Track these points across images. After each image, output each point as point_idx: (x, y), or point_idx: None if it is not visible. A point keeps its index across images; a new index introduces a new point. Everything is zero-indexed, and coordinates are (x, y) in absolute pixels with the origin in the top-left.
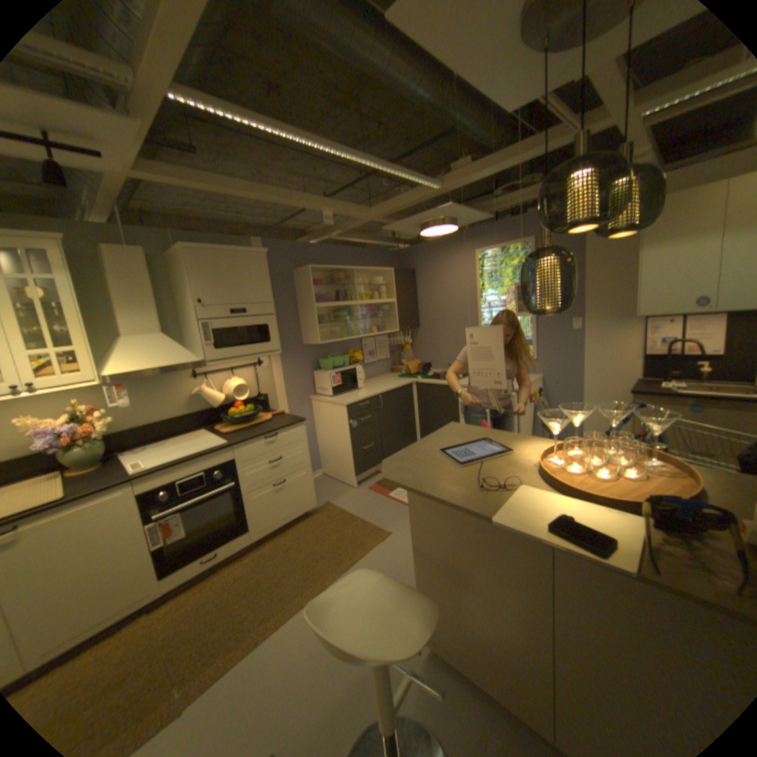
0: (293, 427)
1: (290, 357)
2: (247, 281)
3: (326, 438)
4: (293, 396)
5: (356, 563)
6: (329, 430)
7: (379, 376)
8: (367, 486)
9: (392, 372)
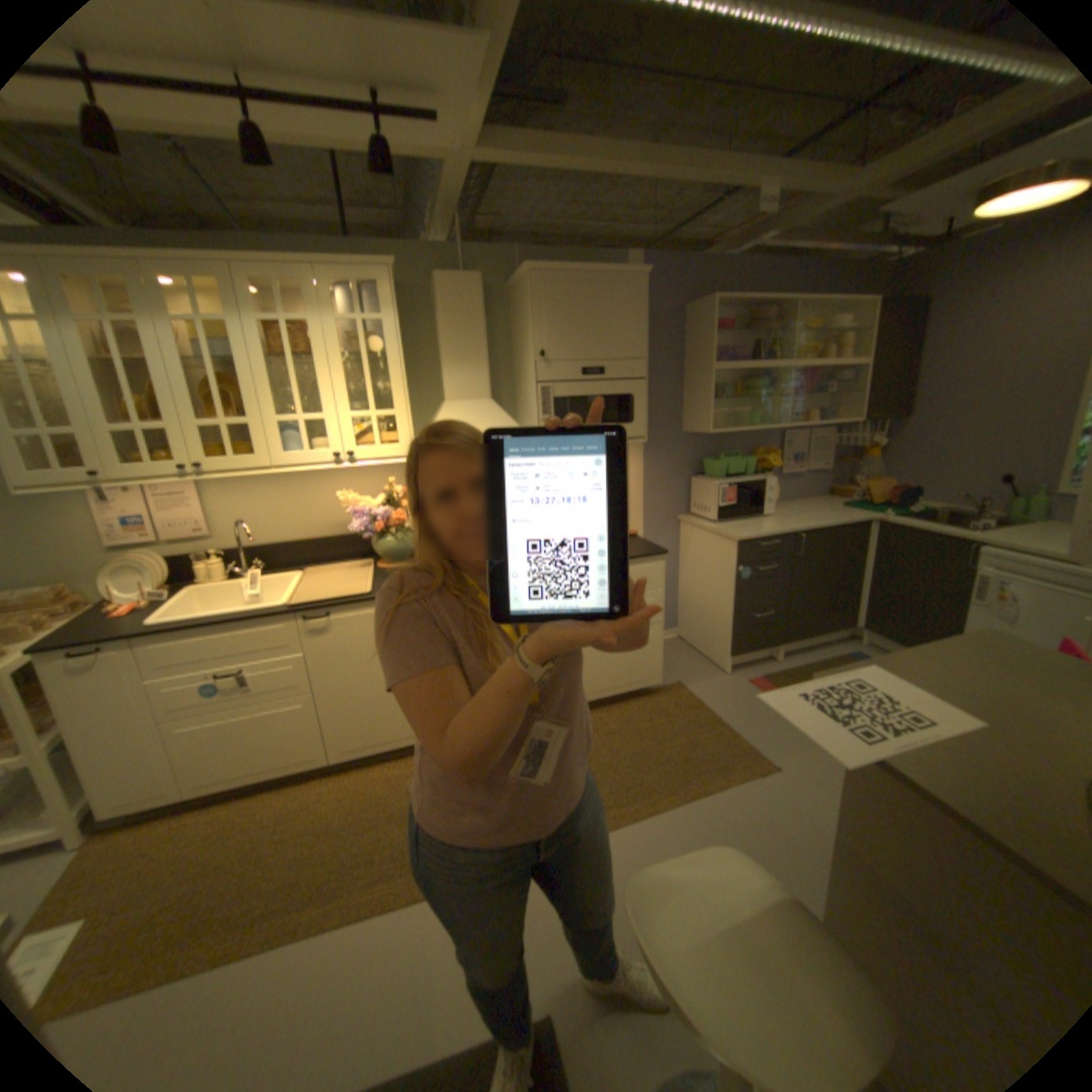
0: (647, 561)
1: (658, 451)
2: (613, 322)
3: (694, 585)
4: (653, 512)
5: (712, 796)
6: (700, 574)
7: (804, 498)
8: (749, 677)
9: (831, 494)
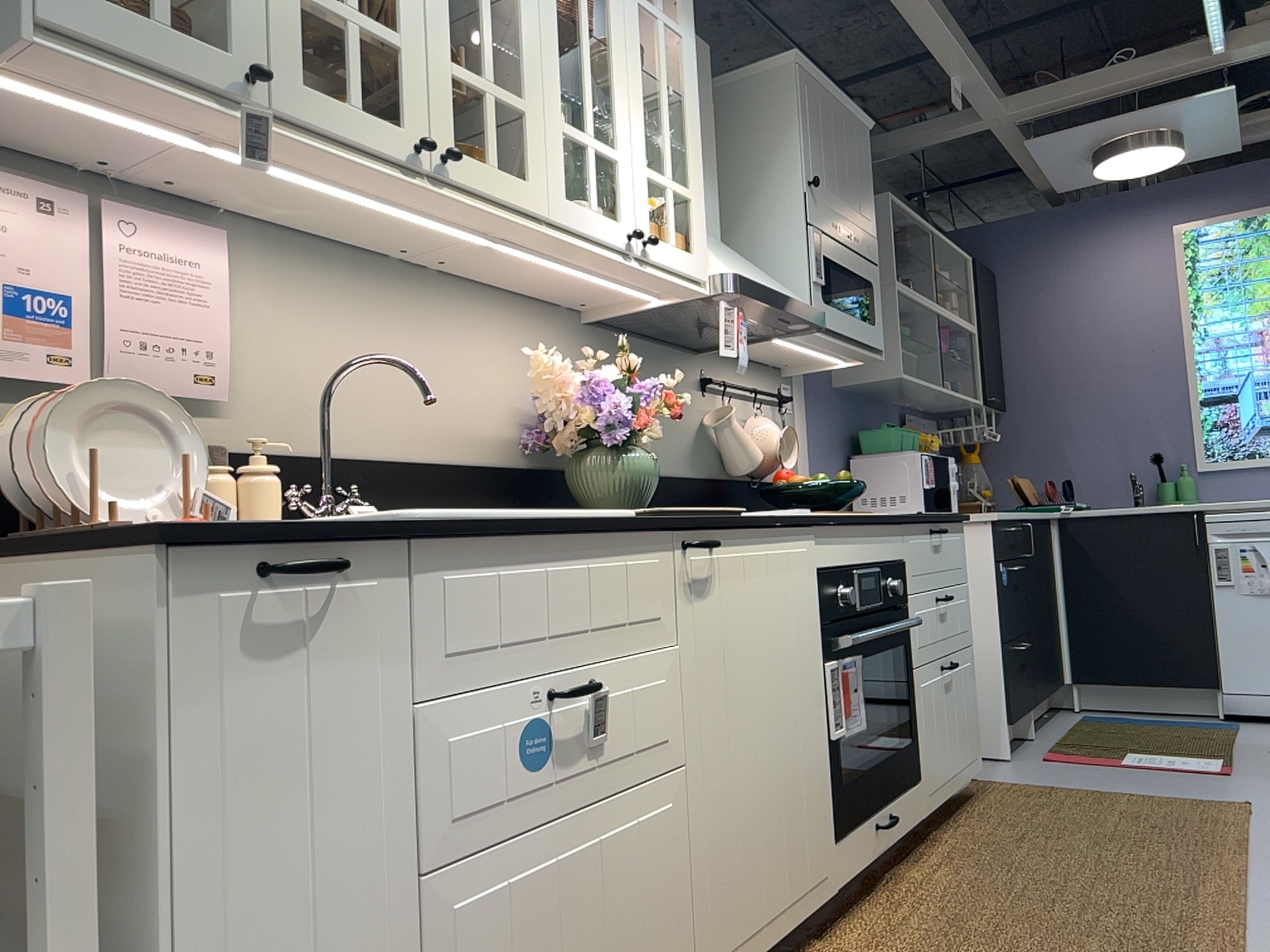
0: (956, 528)
1: (820, 409)
2: (855, 175)
3: None
4: None
5: (1249, 839)
6: None
7: None
8: (1033, 755)
9: None
